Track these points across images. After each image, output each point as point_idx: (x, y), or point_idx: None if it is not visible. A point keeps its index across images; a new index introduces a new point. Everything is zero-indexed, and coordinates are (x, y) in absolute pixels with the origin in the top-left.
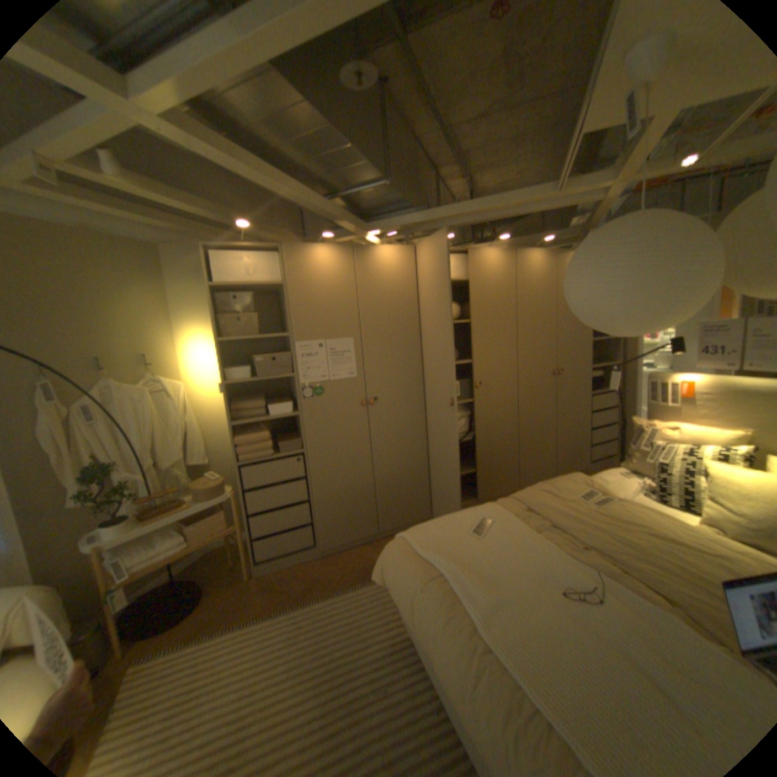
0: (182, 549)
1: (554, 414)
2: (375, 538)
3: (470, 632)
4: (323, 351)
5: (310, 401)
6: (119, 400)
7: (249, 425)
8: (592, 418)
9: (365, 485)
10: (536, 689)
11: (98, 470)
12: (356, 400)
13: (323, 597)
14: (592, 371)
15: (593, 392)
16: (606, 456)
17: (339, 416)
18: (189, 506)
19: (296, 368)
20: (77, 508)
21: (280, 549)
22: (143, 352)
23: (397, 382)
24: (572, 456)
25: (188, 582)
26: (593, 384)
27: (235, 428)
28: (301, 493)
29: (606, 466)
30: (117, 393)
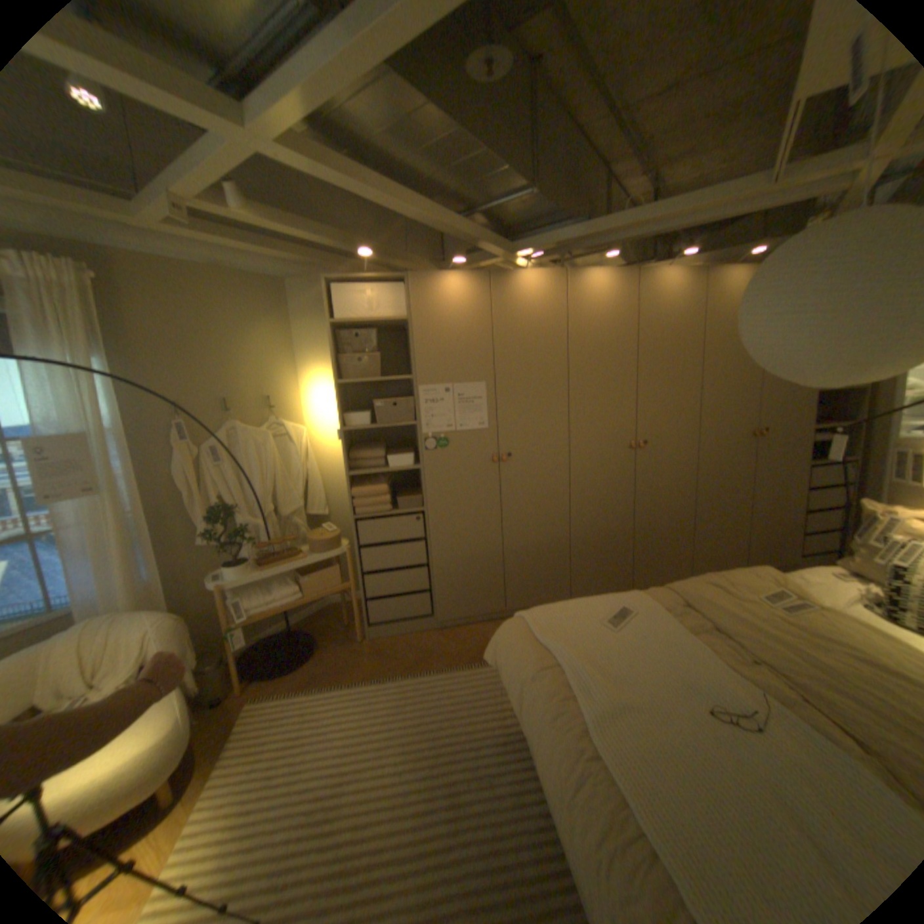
0: (297, 599)
1: (751, 487)
2: (501, 616)
3: (580, 734)
4: (450, 397)
5: (433, 453)
6: (244, 442)
7: (368, 477)
8: (810, 497)
9: (491, 554)
10: (646, 811)
11: (221, 511)
12: (486, 455)
13: (436, 671)
14: (817, 433)
15: (815, 462)
16: (828, 551)
17: (465, 472)
18: (305, 557)
19: (418, 415)
20: (205, 546)
21: (395, 613)
22: (267, 394)
23: (536, 436)
24: (774, 545)
25: (304, 634)
26: (815, 451)
27: (353, 479)
28: (419, 556)
29: (826, 564)
30: (242, 435)
